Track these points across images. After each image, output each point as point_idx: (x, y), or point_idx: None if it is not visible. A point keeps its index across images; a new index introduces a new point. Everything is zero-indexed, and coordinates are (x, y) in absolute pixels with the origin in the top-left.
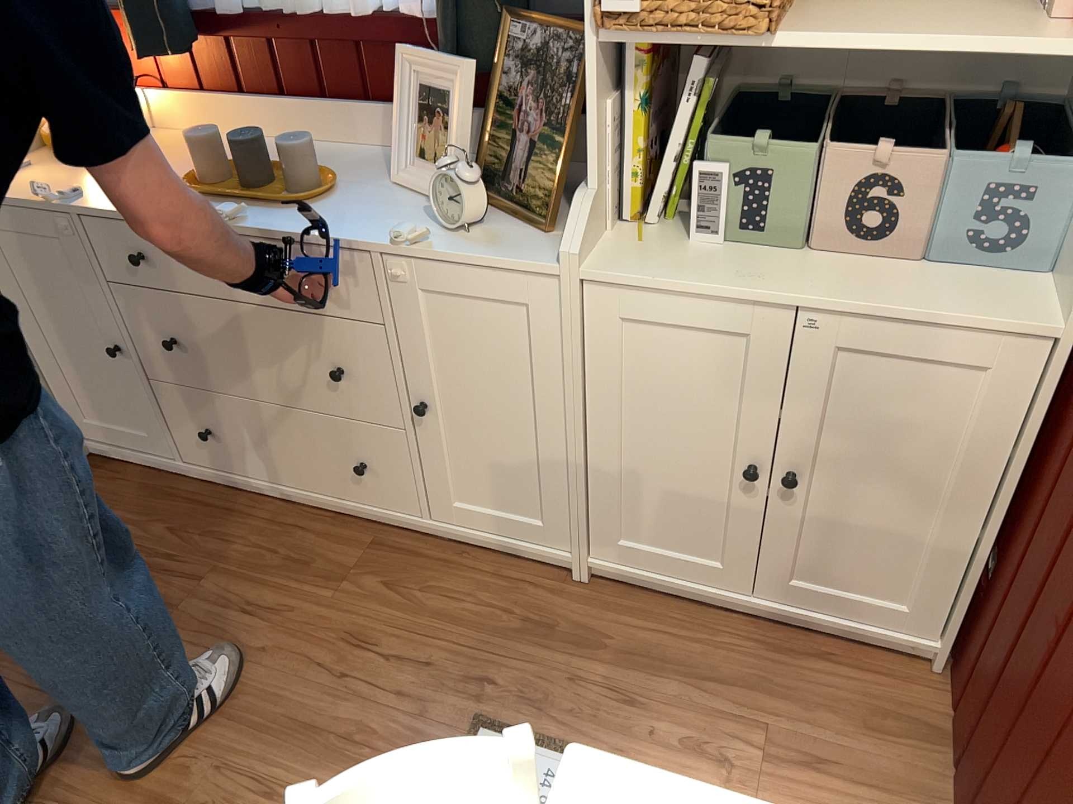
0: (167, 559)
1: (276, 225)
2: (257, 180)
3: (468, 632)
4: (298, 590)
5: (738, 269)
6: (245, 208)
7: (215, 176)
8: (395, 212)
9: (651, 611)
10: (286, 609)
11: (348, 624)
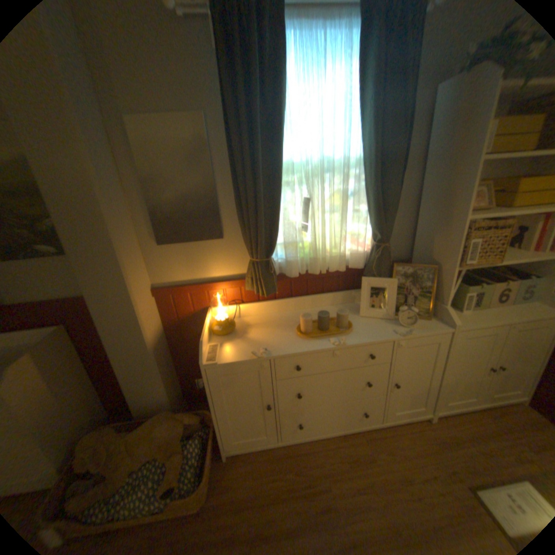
0: (308, 492)
1: (353, 340)
2: (326, 326)
3: (431, 460)
4: (367, 476)
5: (487, 316)
6: (330, 336)
7: (309, 328)
8: (376, 324)
9: (460, 423)
10: (372, 487)
11: (397, 480)
